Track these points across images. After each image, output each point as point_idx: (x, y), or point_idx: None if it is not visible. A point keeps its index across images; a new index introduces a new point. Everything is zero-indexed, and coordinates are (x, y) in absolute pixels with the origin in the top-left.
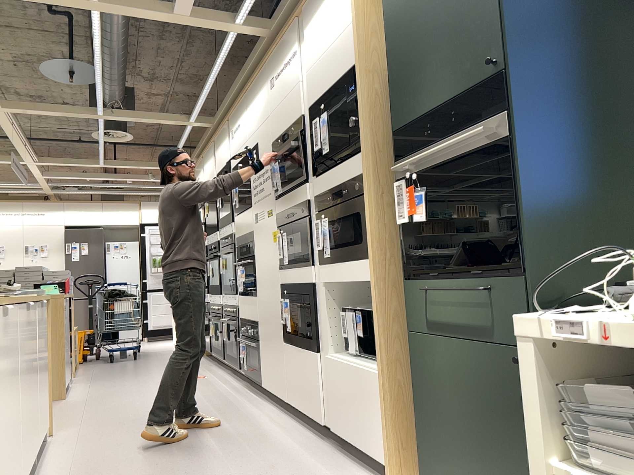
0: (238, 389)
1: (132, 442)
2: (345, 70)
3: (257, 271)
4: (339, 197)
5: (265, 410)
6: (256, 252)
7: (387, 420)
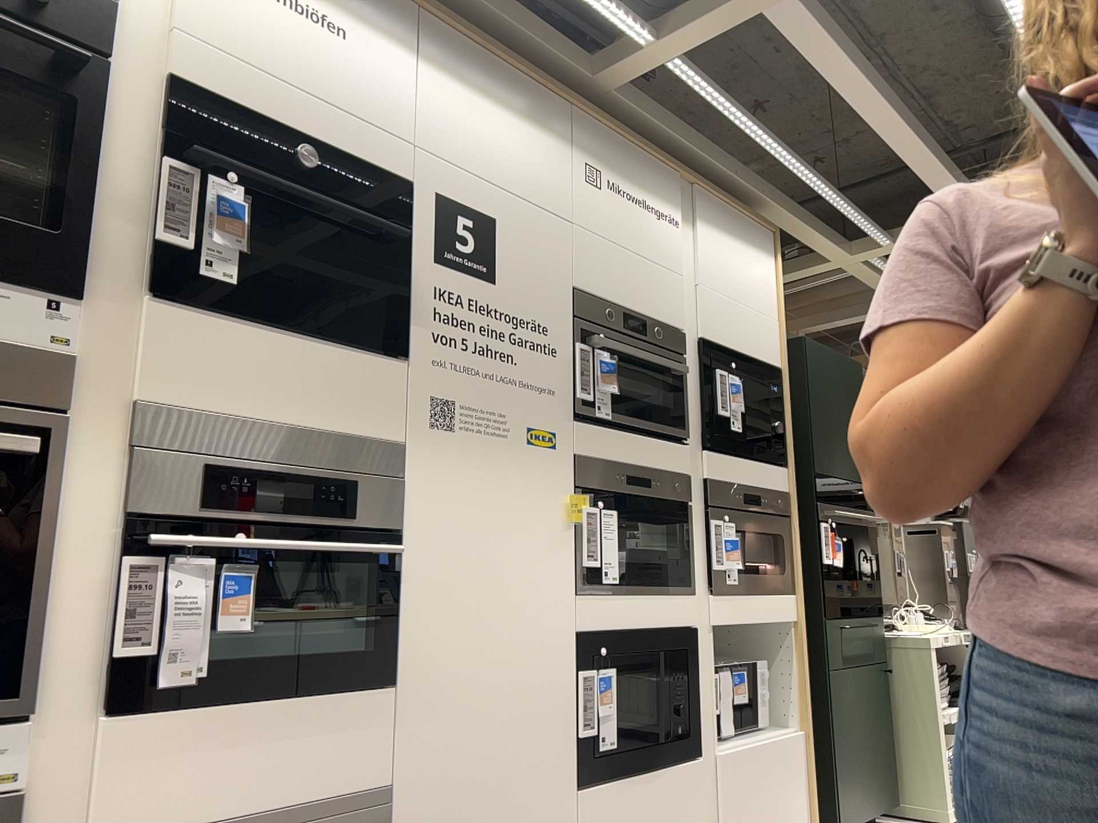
0: None
1: None
2: (763, 357)
3: (425, 589)
4: (752, 502)
5: None
6: (427, 523)
7: (811, 783)
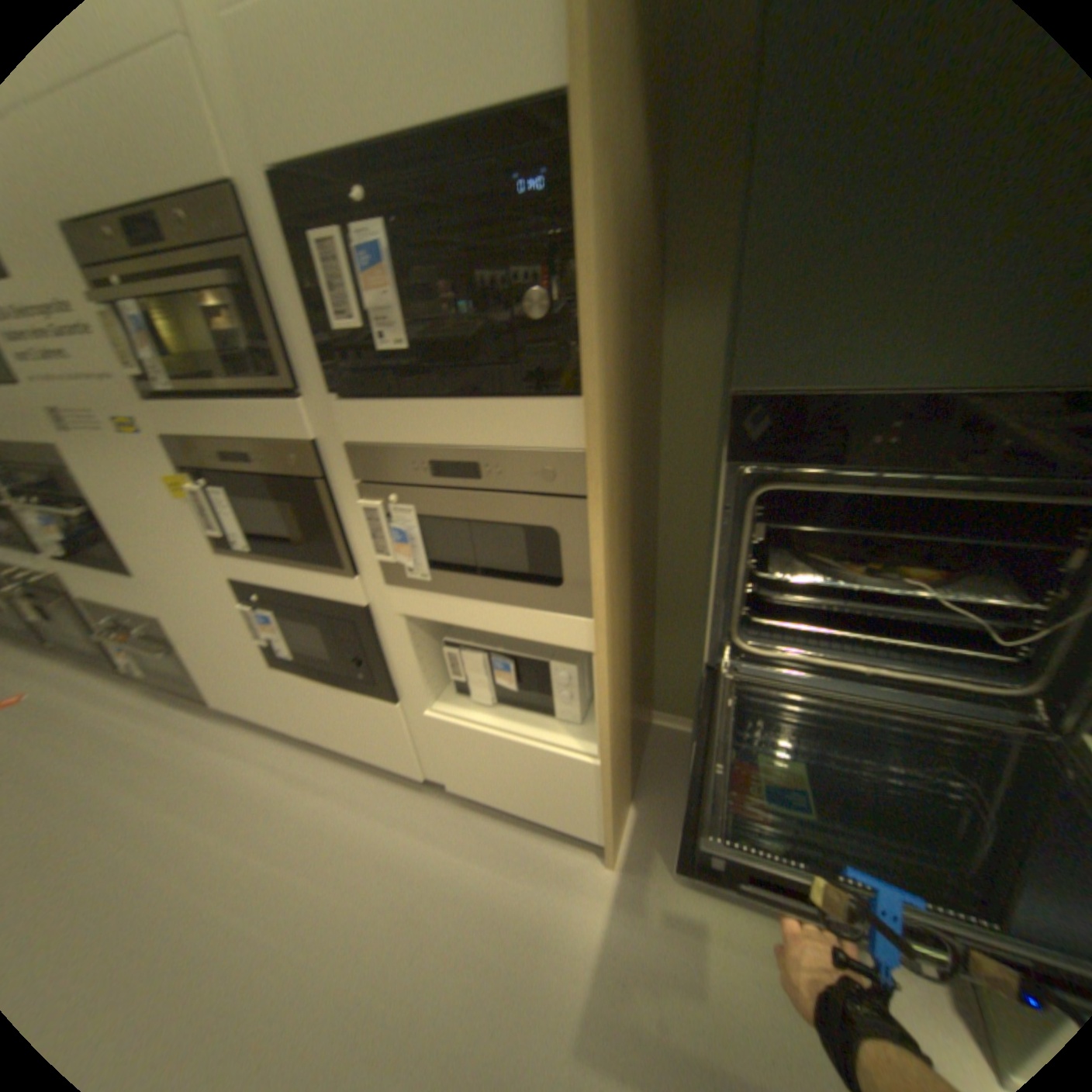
0: (135, 713)
1: None
2: (468, 92)
3: (110, 536)
4: (449, 474)
5: (246, 755)
6: (87, 498)
7: (602, 811)
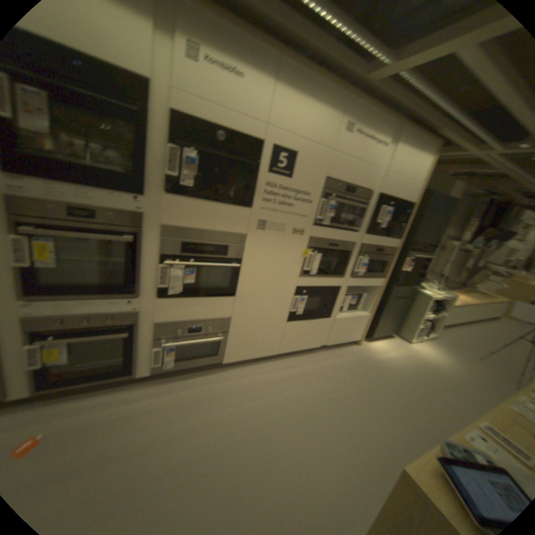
0: (168, 388)
1: (328, 461)
2: (409, 199)
3: (248, 273)
4: (380, 251)
5: (255, 371)
6: (252, 256)
7: (367, 327)
